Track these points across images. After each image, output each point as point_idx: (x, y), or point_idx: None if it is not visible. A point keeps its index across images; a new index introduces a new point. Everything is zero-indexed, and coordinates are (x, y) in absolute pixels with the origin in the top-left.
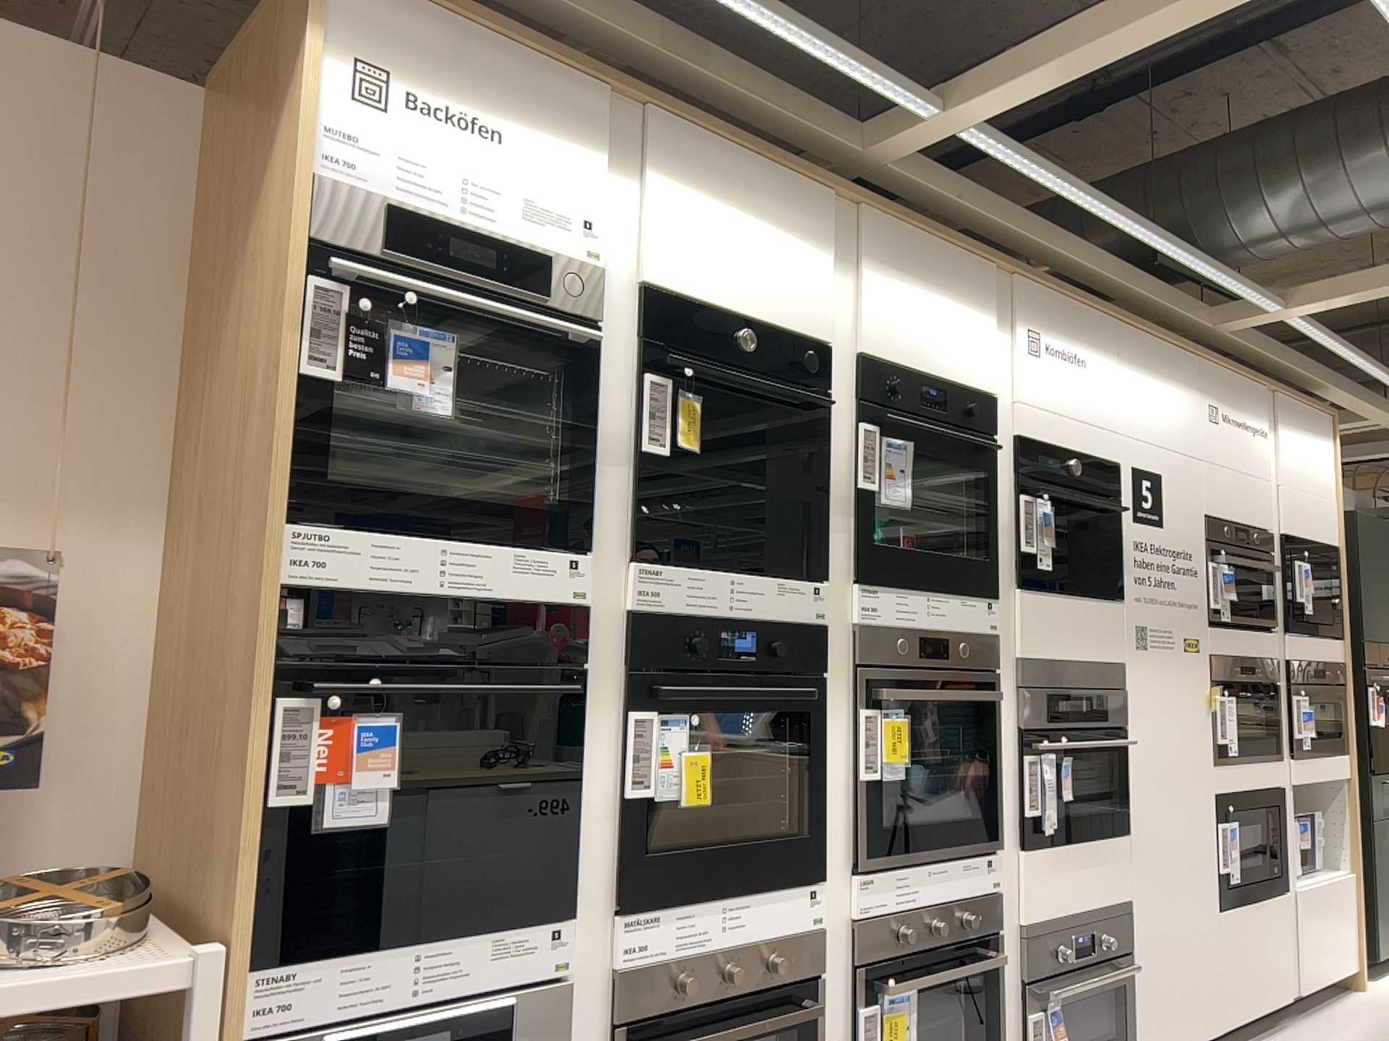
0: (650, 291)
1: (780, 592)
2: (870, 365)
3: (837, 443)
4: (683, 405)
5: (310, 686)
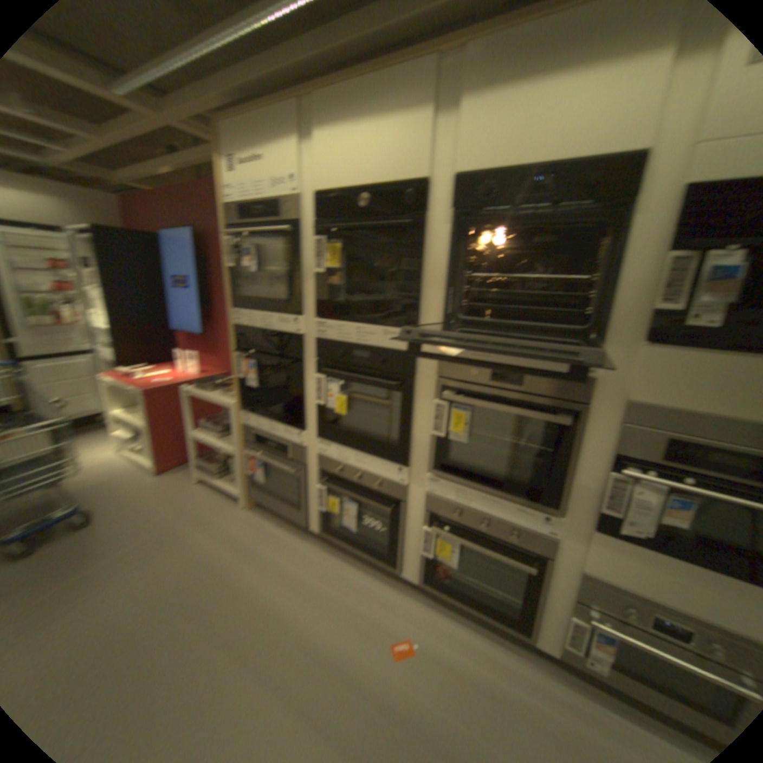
0: (314, 193)
1: (384, 336)
2: (471, 176)
3: (436, 244)
4: (323, 248)
5: (239, 353)
